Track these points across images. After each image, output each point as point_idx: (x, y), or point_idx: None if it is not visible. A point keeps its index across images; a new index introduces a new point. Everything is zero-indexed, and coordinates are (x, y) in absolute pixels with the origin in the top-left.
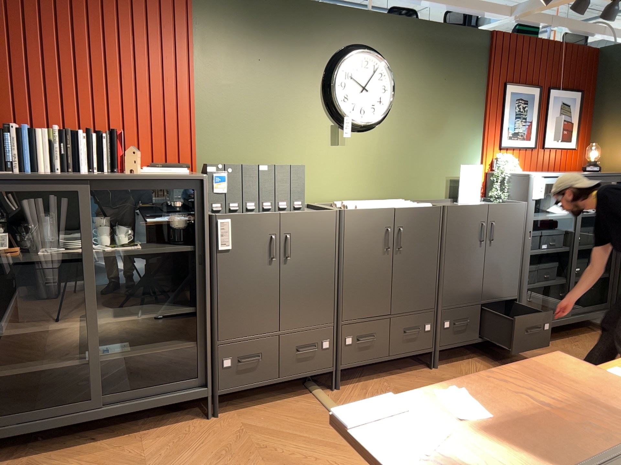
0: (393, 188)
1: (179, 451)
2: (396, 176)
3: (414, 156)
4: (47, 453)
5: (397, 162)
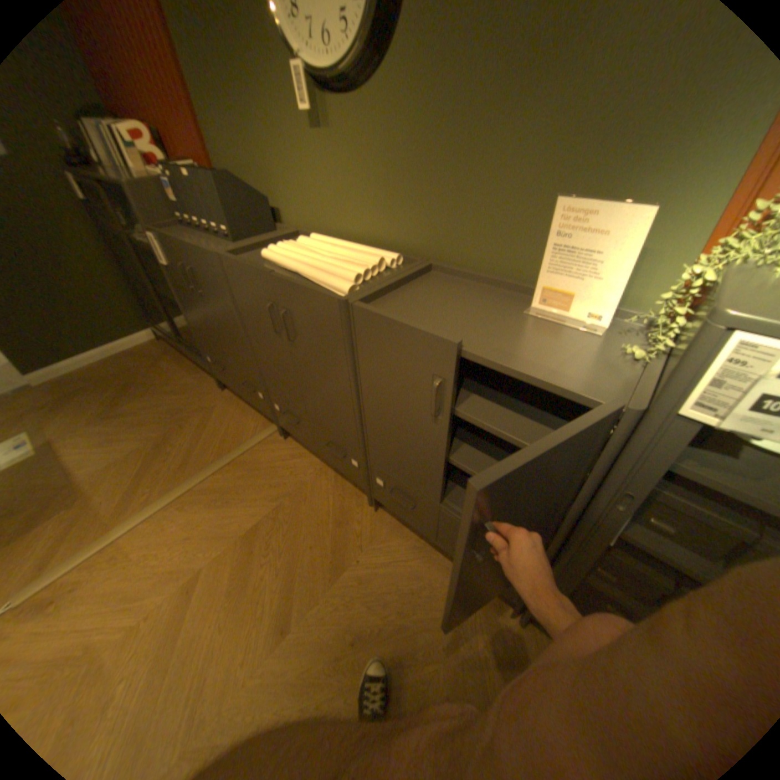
0: (414, 229)
1: (180, 393)
2: (420, 203)
3: (460, 155)
4: (178, 352)
5: (420, 171)
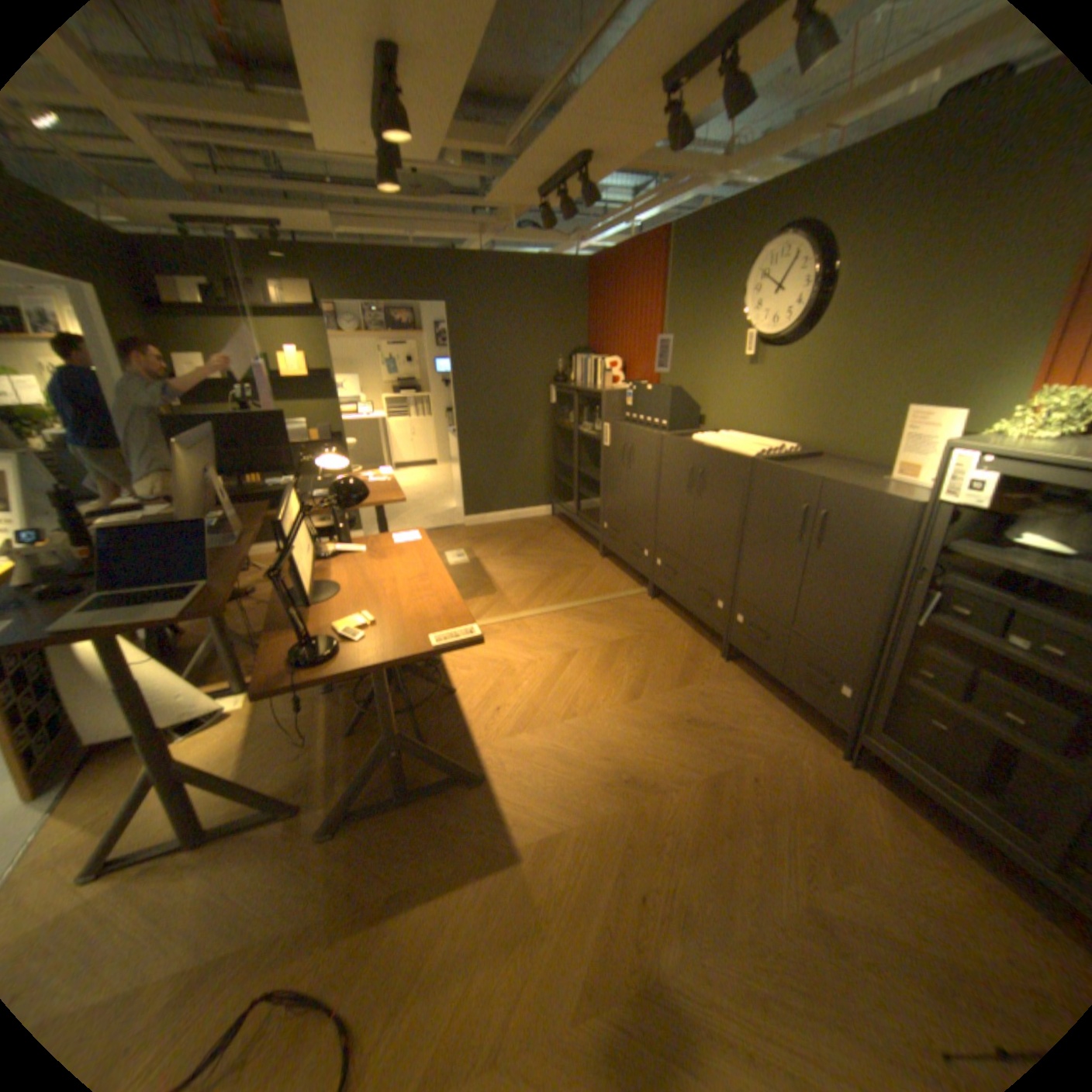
0: (814, 429)
1: (567, 552)
2: (821, 412)
3: (855, 383)
4: (566, 527)
5: (825, 391)
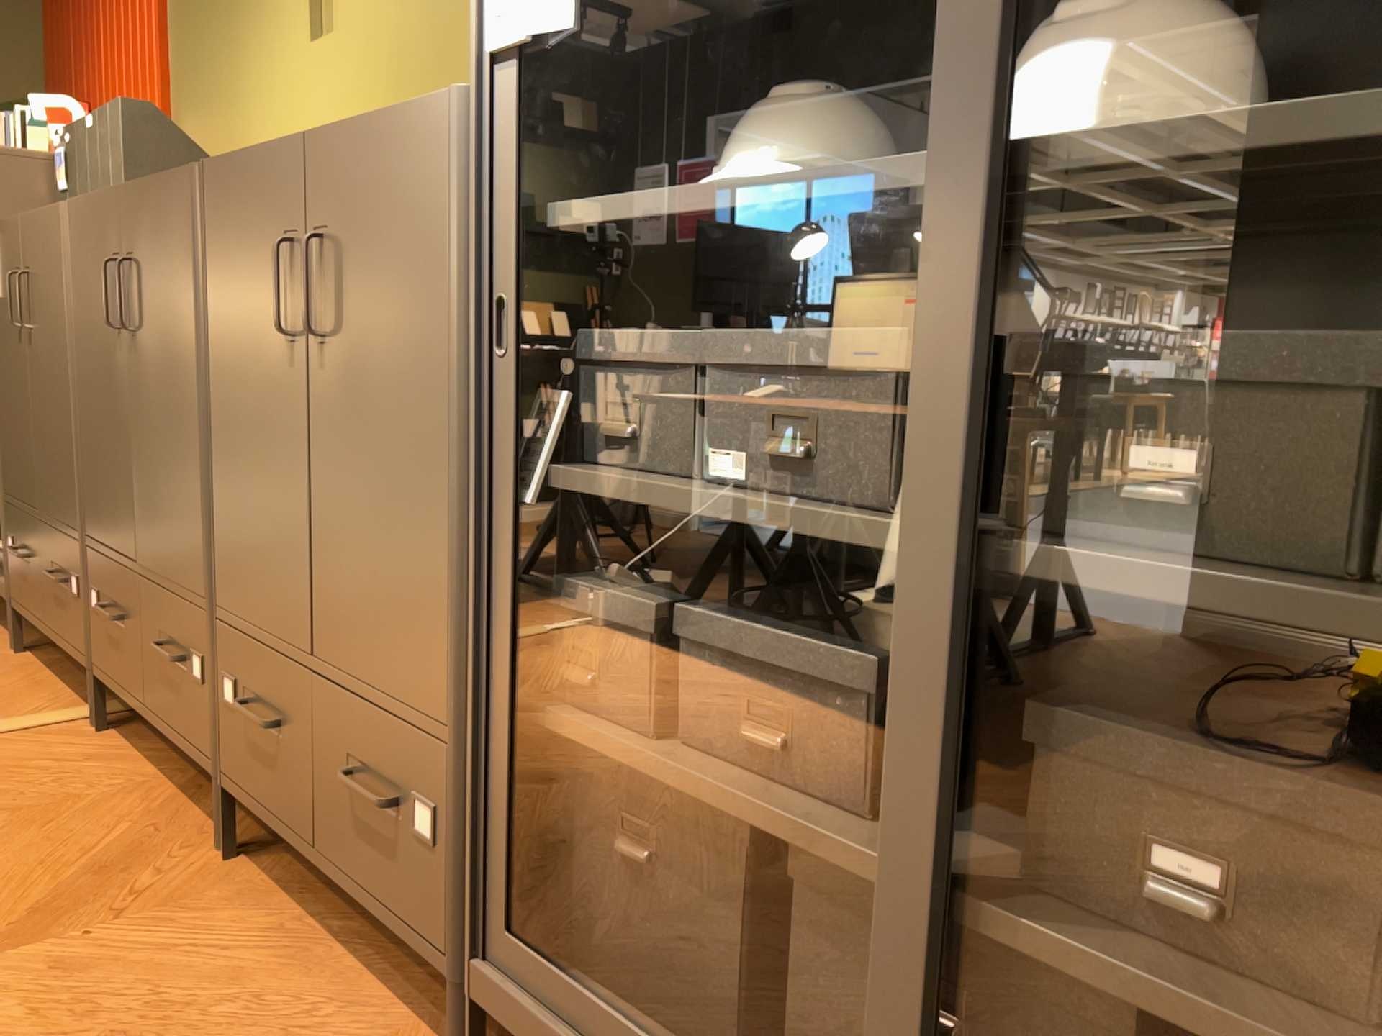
0: None
1: None
2: None
3: None
4: None
5: (438, 54)
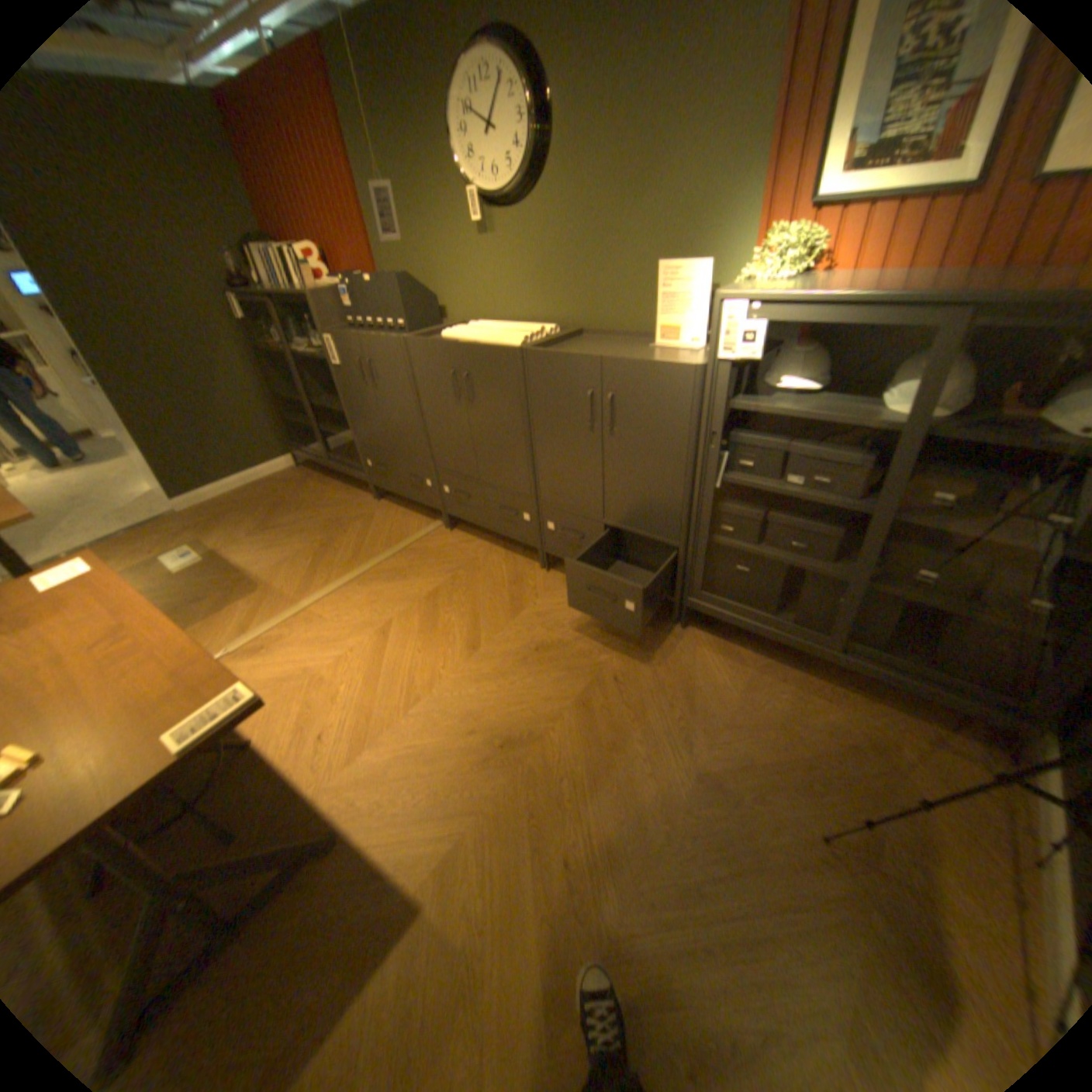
0: (567, 305)
1: (334, 506)
2: (570, 283)
3: (597, 244)
4: (321, 475)
5: (569, 258)
